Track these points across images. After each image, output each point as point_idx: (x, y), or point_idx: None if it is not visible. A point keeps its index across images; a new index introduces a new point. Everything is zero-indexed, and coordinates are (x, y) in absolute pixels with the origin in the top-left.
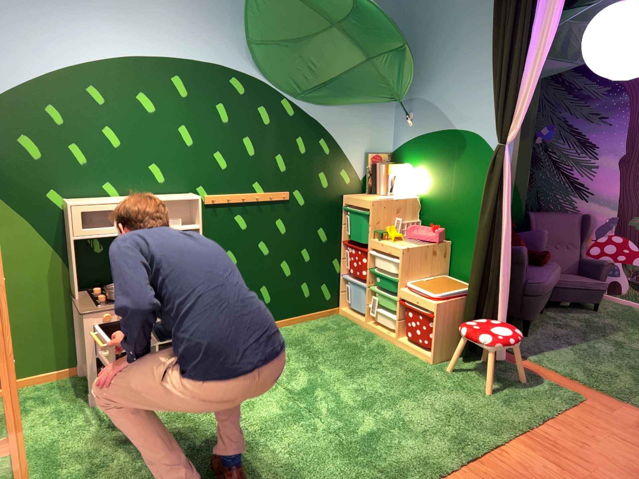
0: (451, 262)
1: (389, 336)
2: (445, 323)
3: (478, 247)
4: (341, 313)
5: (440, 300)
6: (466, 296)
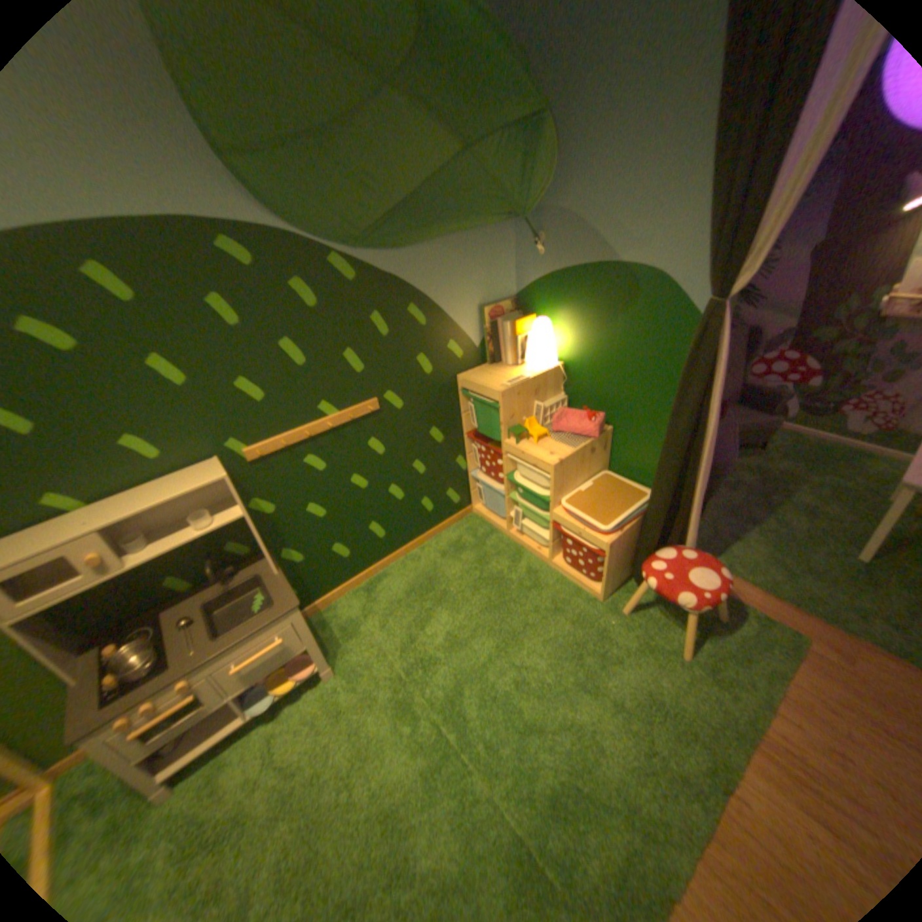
0: (611, 452)
1: (540, 554)
2: (618, 557)
3: (666, 461)
4: (475, 512)
5: (611, 534)
6: (644, 518)
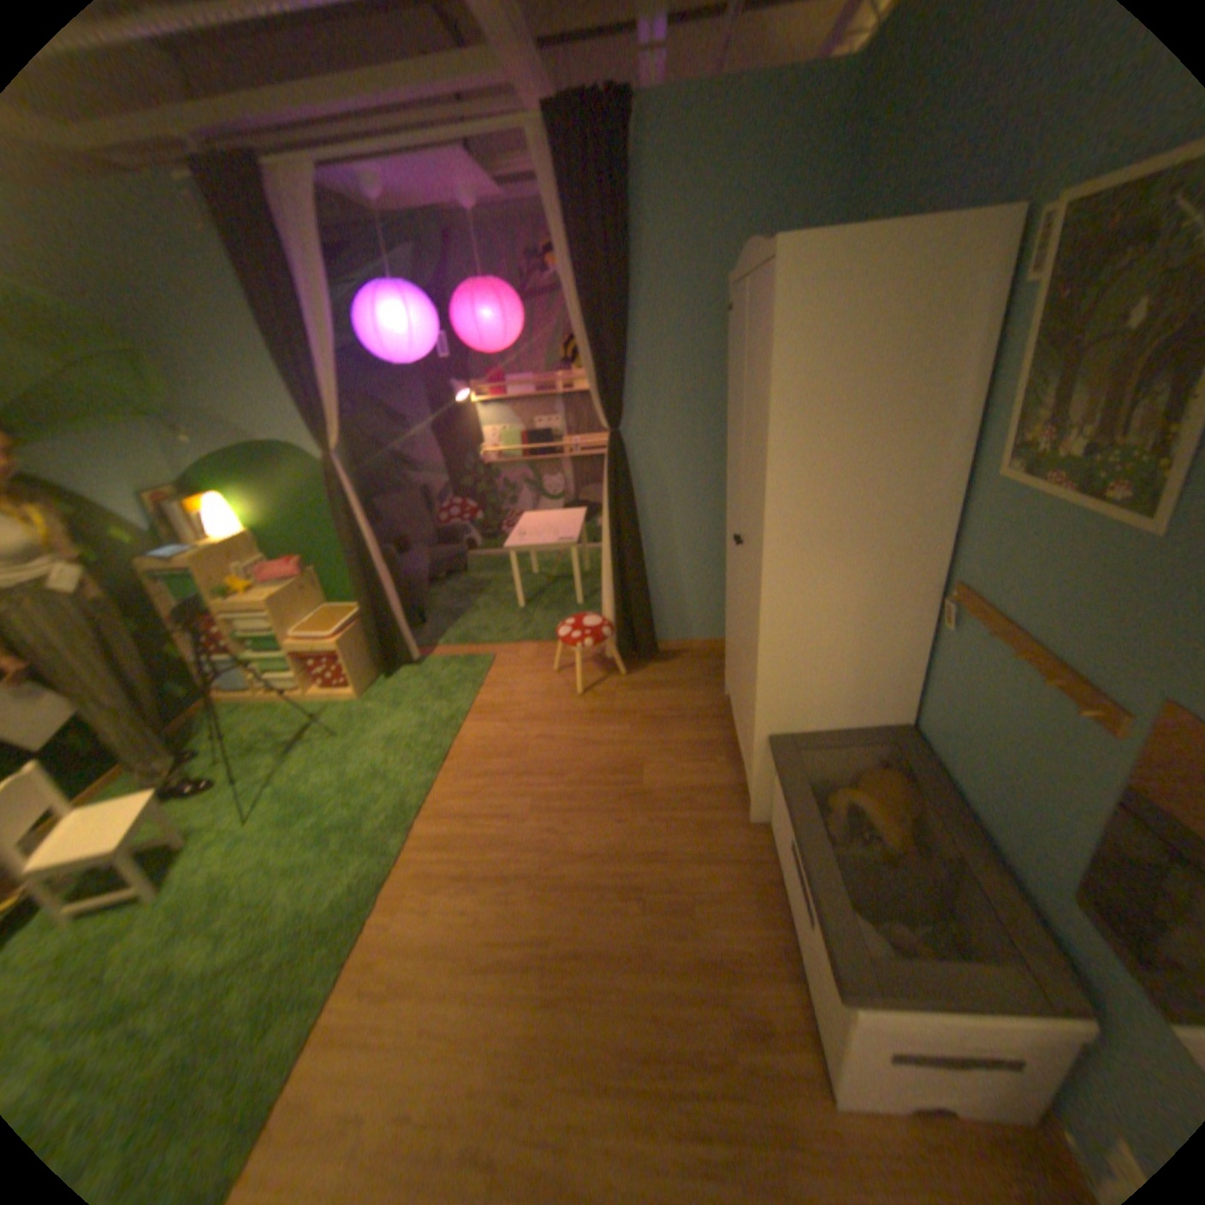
0: (324, 589)
1: (294, 696)
2: (353, 655)
3: (351, 568)
4: (213, 702)
5: (336, 636)
6: (360, 619)
